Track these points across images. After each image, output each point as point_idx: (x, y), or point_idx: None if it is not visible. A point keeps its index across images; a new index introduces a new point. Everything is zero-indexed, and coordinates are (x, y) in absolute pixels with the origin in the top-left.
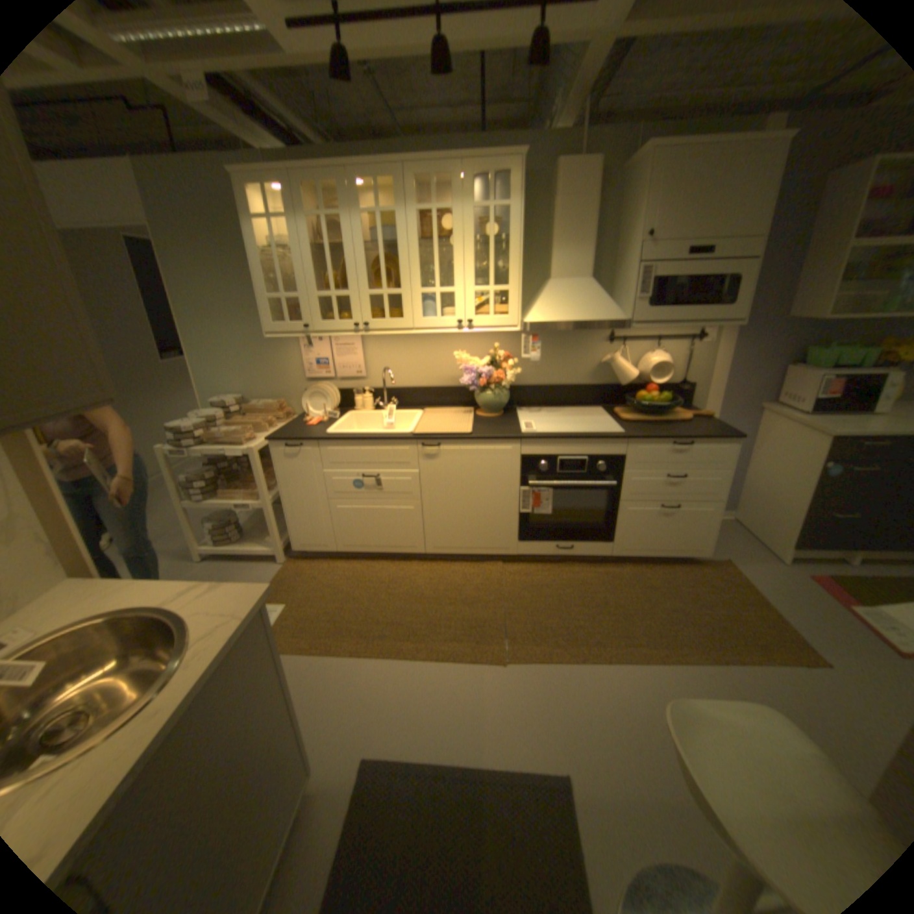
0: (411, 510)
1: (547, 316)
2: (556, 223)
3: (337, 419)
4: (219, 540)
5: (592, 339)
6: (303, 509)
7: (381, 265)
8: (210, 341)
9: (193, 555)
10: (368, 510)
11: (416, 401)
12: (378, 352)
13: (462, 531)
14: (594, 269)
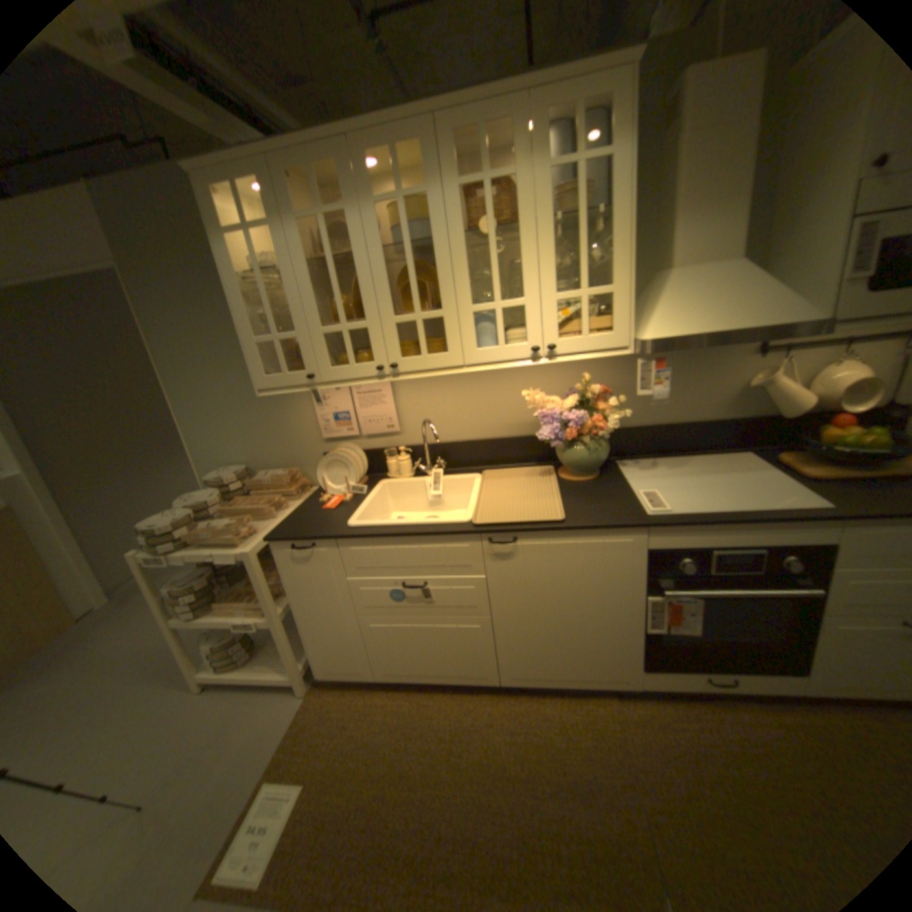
0: (477, 631)
1: (681, 327)
2: (683, 178)
3: (364, 496)
4: (221, 666)
5: (732, 353)
6: (324, 629)
7: (410, 278)
8: (204, 402)
9: (190, 684)
10: (413, 630)
11: (470, 459)
12: (414, 398)
13: (556, 659)
14: (747, 243)
